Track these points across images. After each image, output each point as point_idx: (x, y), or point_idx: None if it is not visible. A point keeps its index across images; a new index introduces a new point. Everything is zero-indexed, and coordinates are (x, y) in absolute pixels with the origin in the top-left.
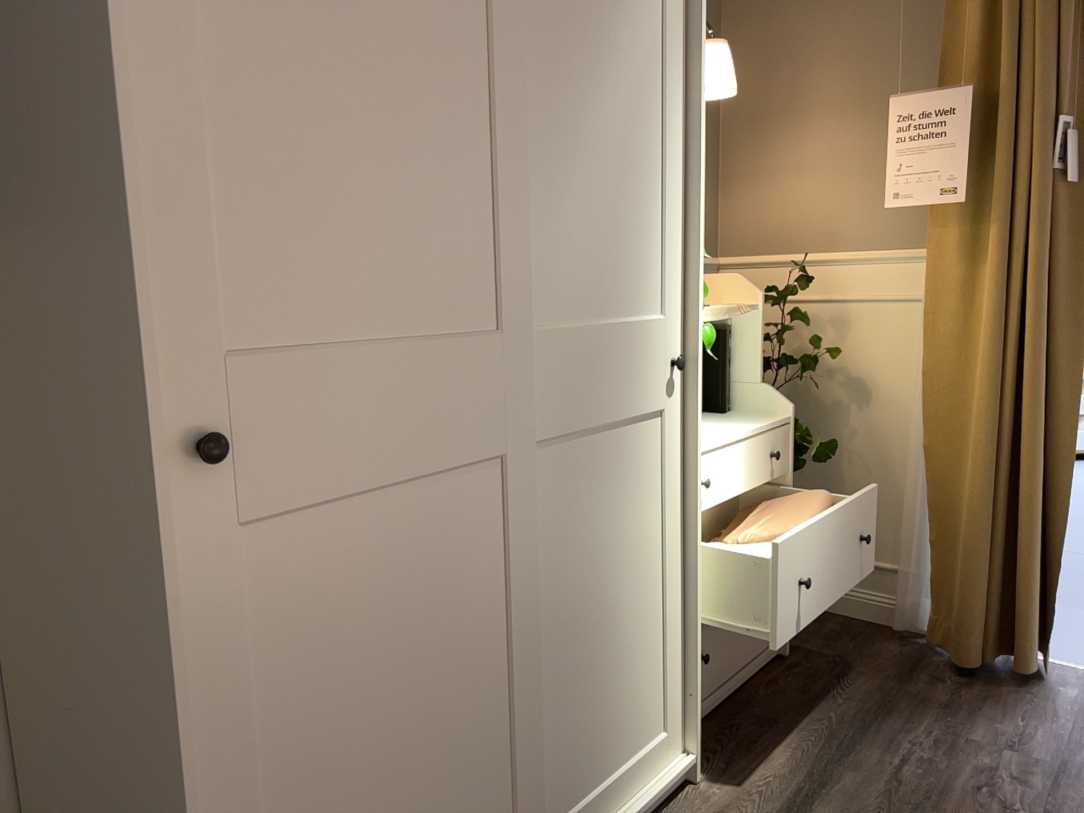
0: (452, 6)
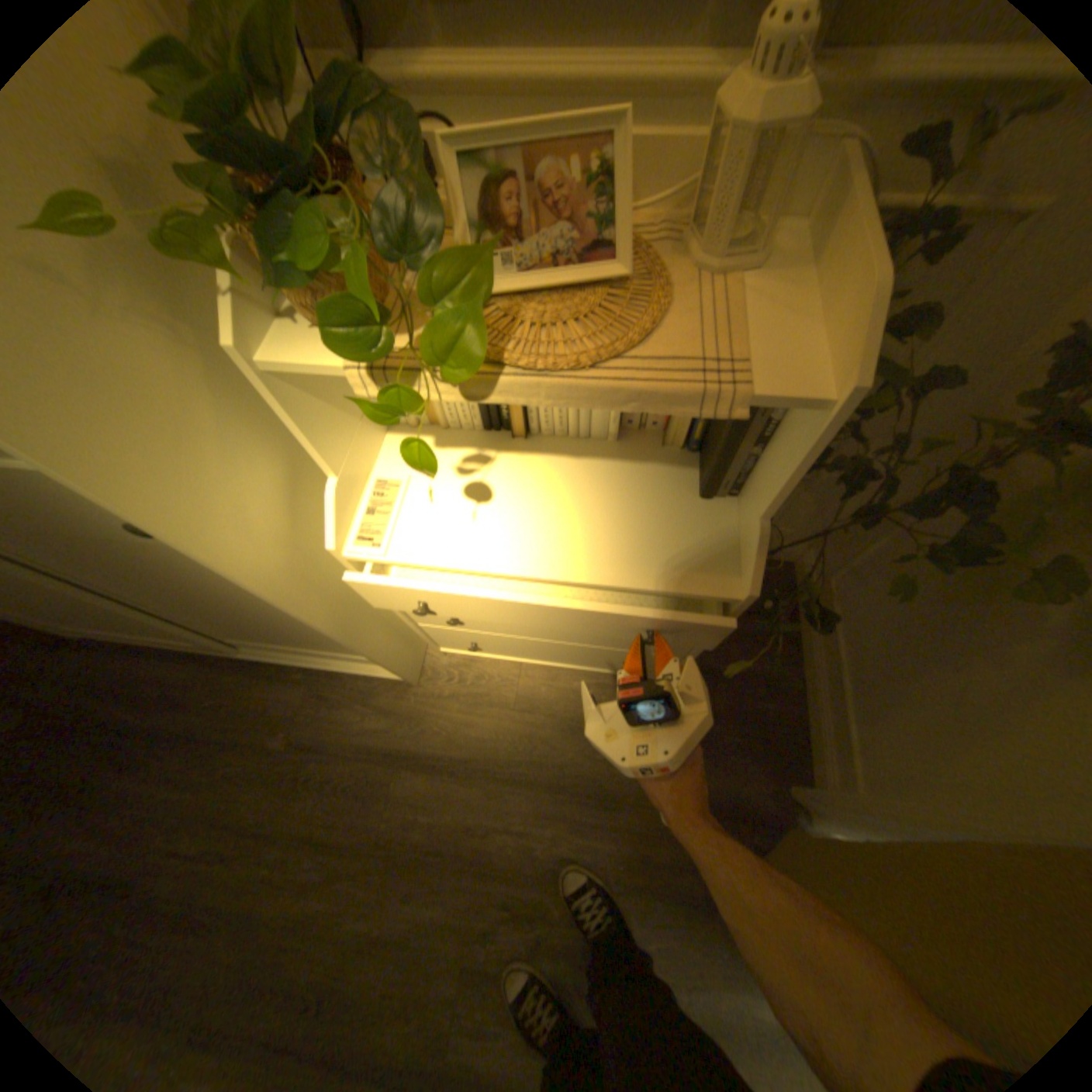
0: None
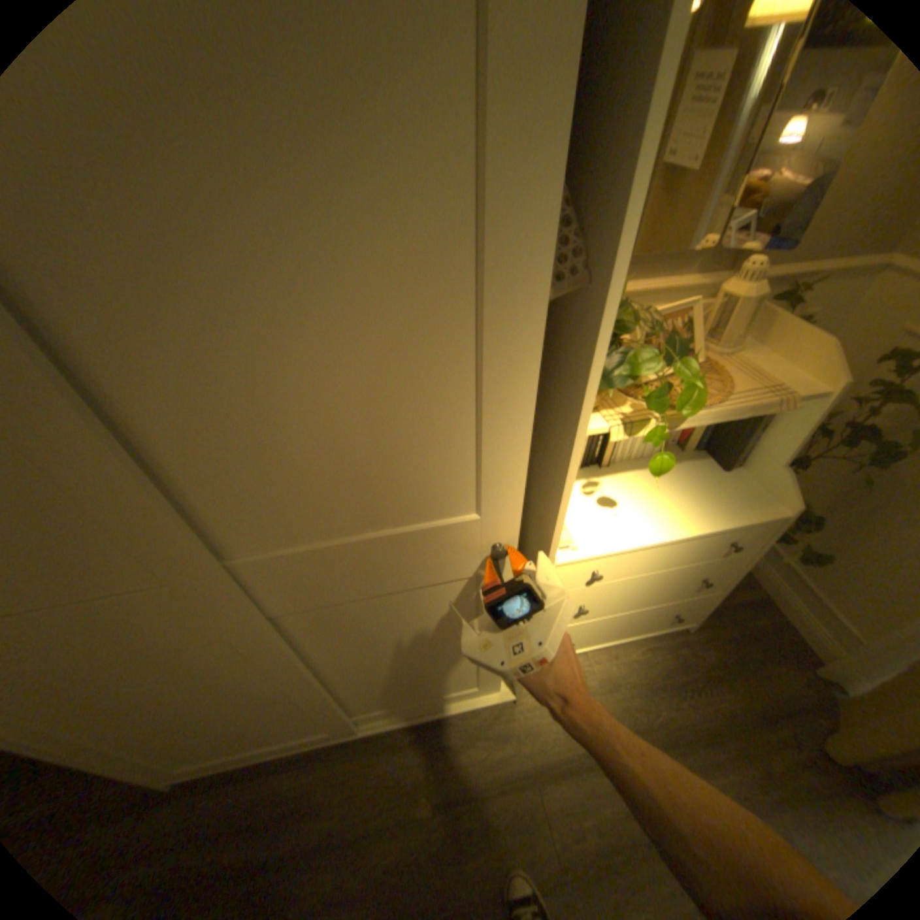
0: None
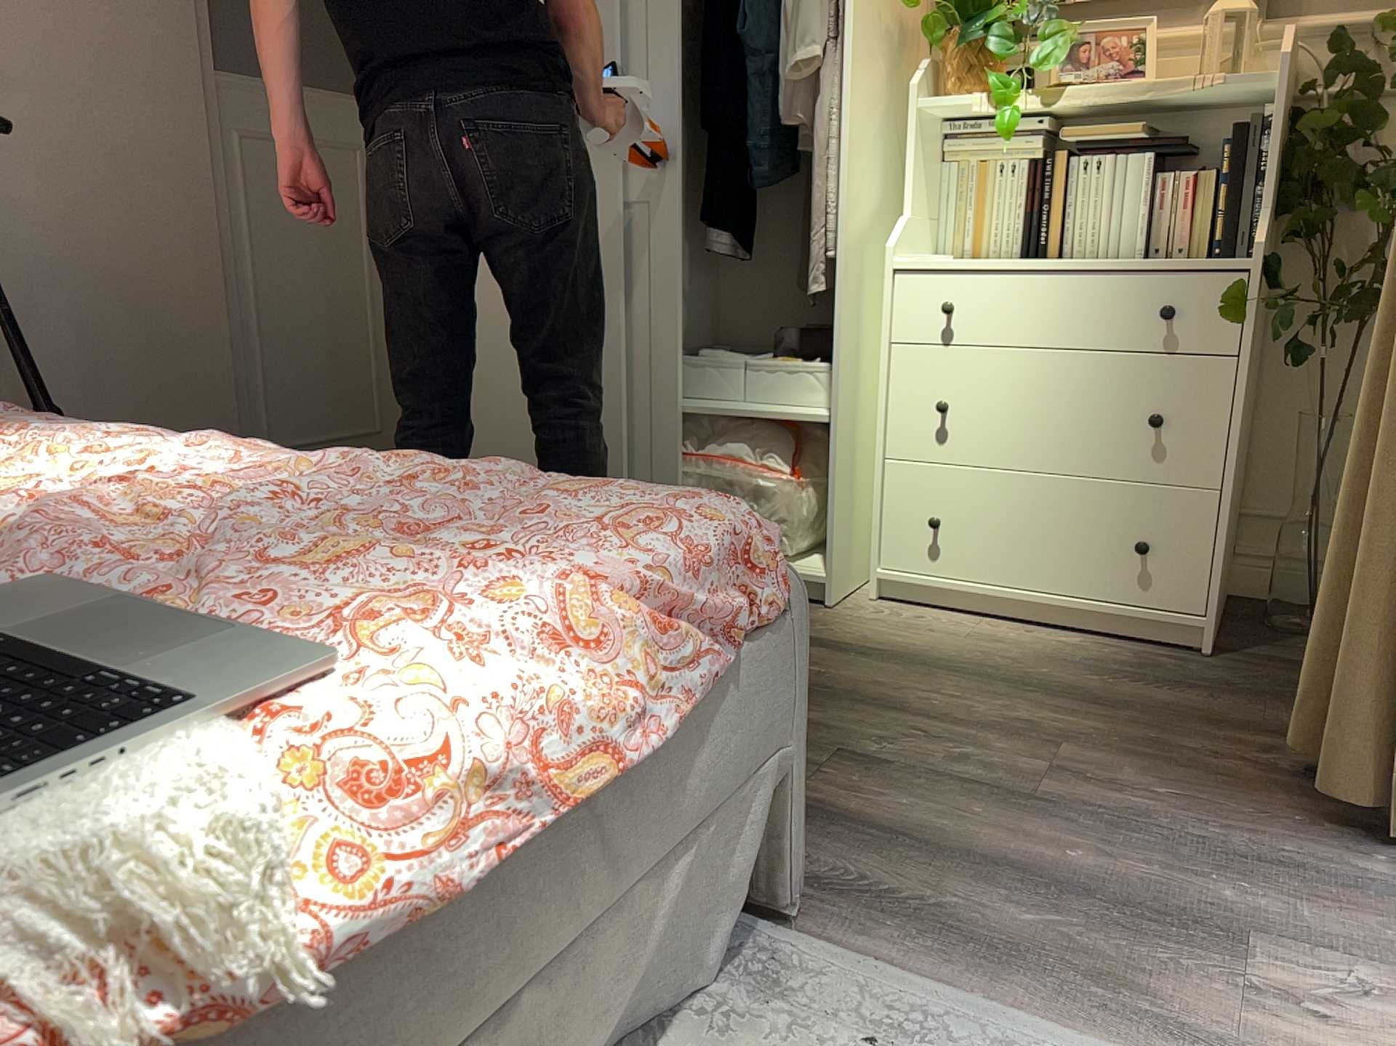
0: None
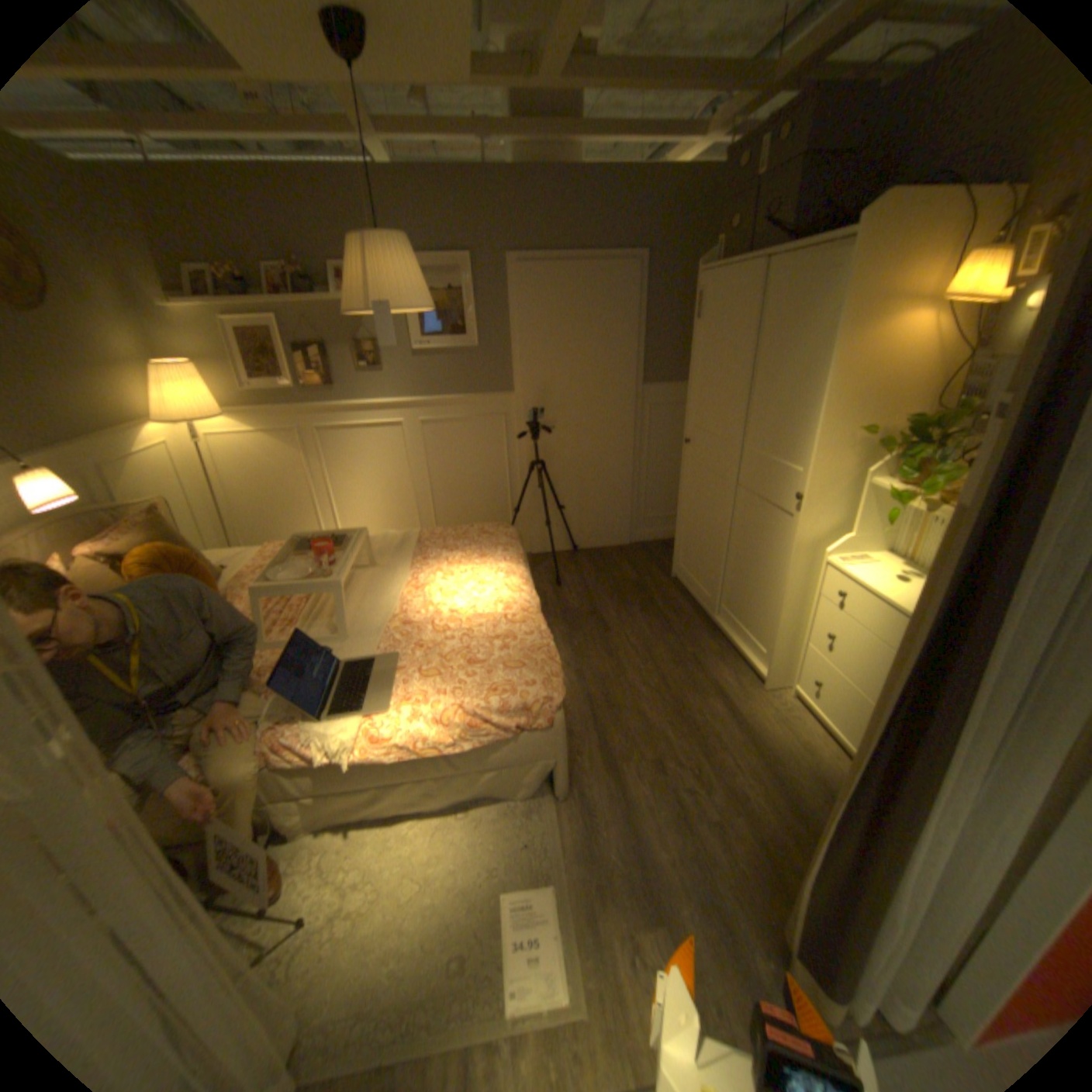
0: (735, 332)
